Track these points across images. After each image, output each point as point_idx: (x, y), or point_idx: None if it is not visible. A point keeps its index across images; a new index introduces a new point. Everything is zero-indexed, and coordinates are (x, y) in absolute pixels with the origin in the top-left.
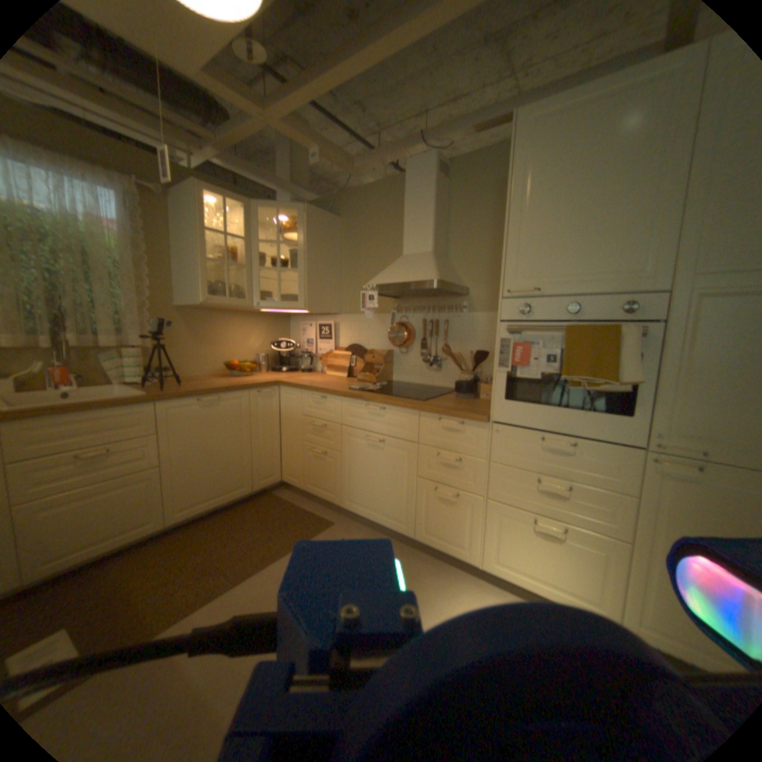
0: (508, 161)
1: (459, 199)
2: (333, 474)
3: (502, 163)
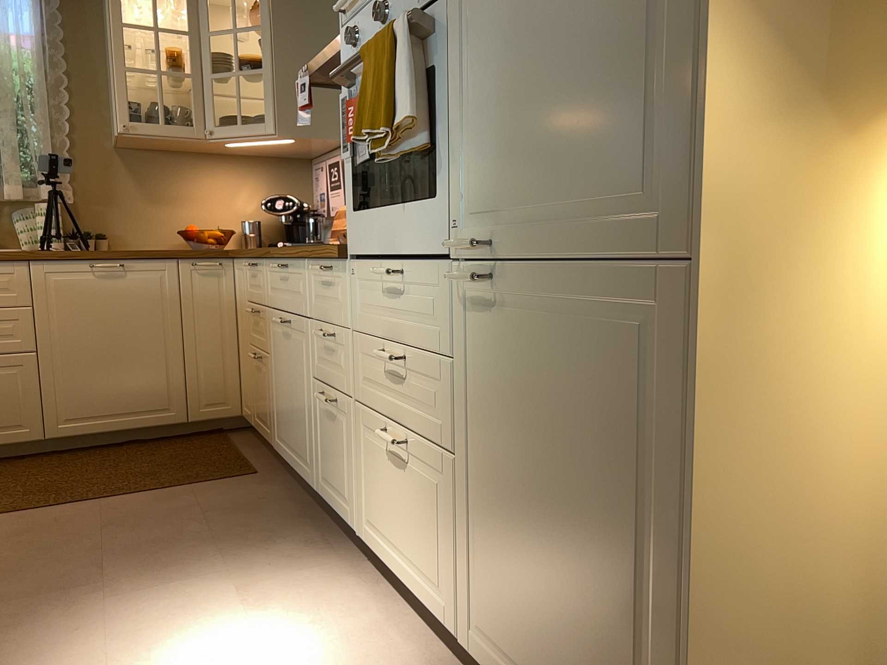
0: None
1: None
2: (267, 393)
3: None
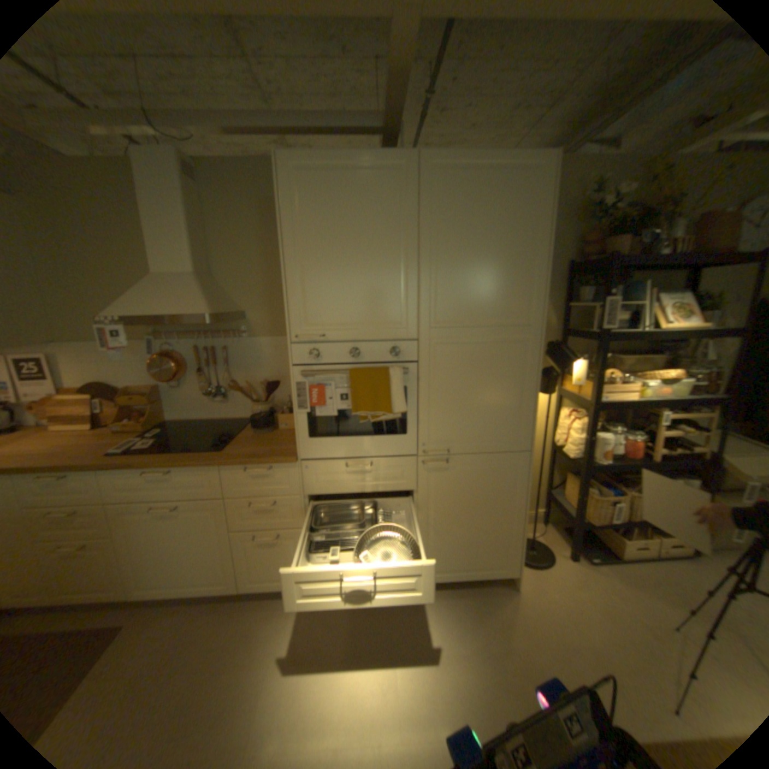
0: (265, 181)
1: (215, 209)
2: (107, 566)
3: (259, 181)
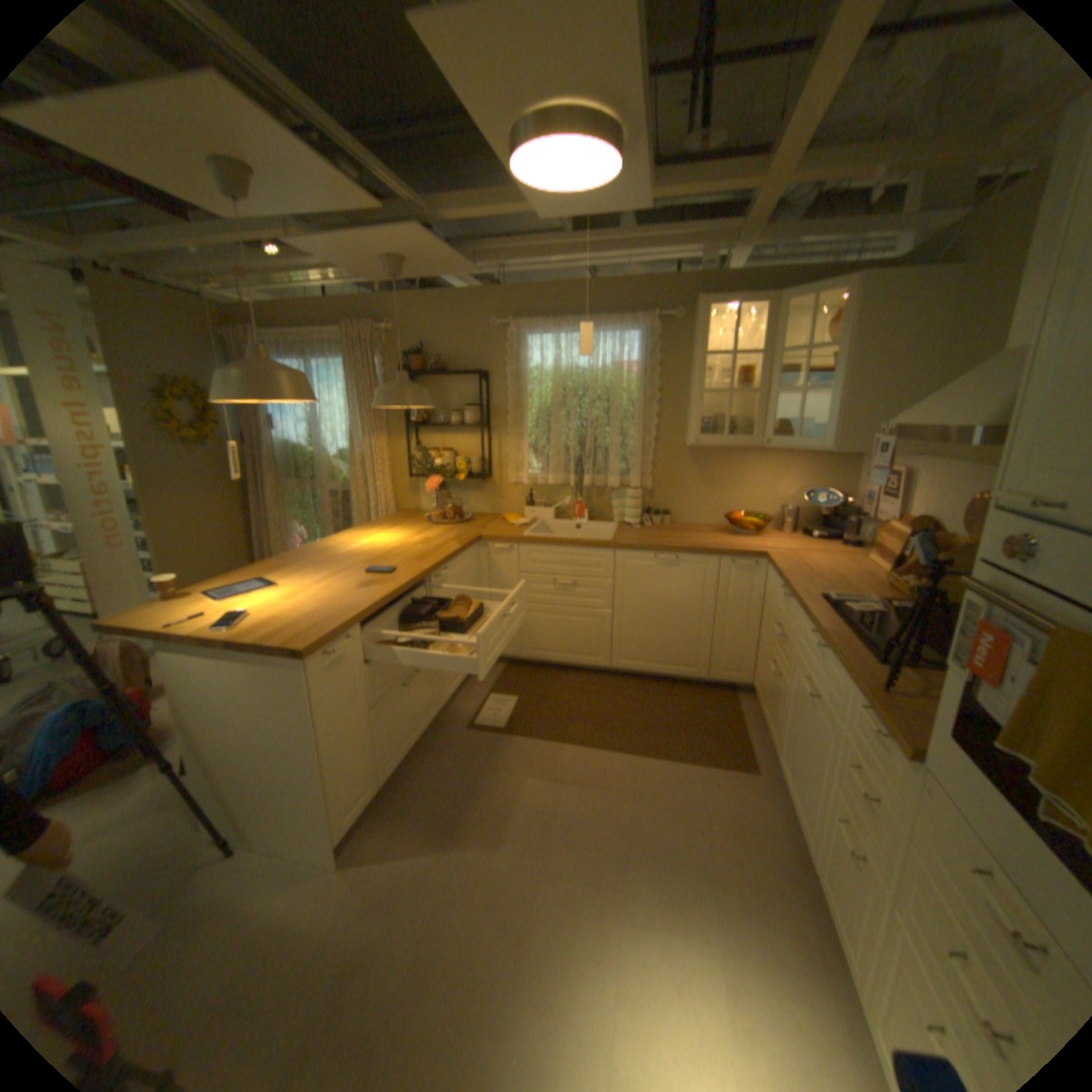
0: None
1: None
2: (782, 712)
3: None
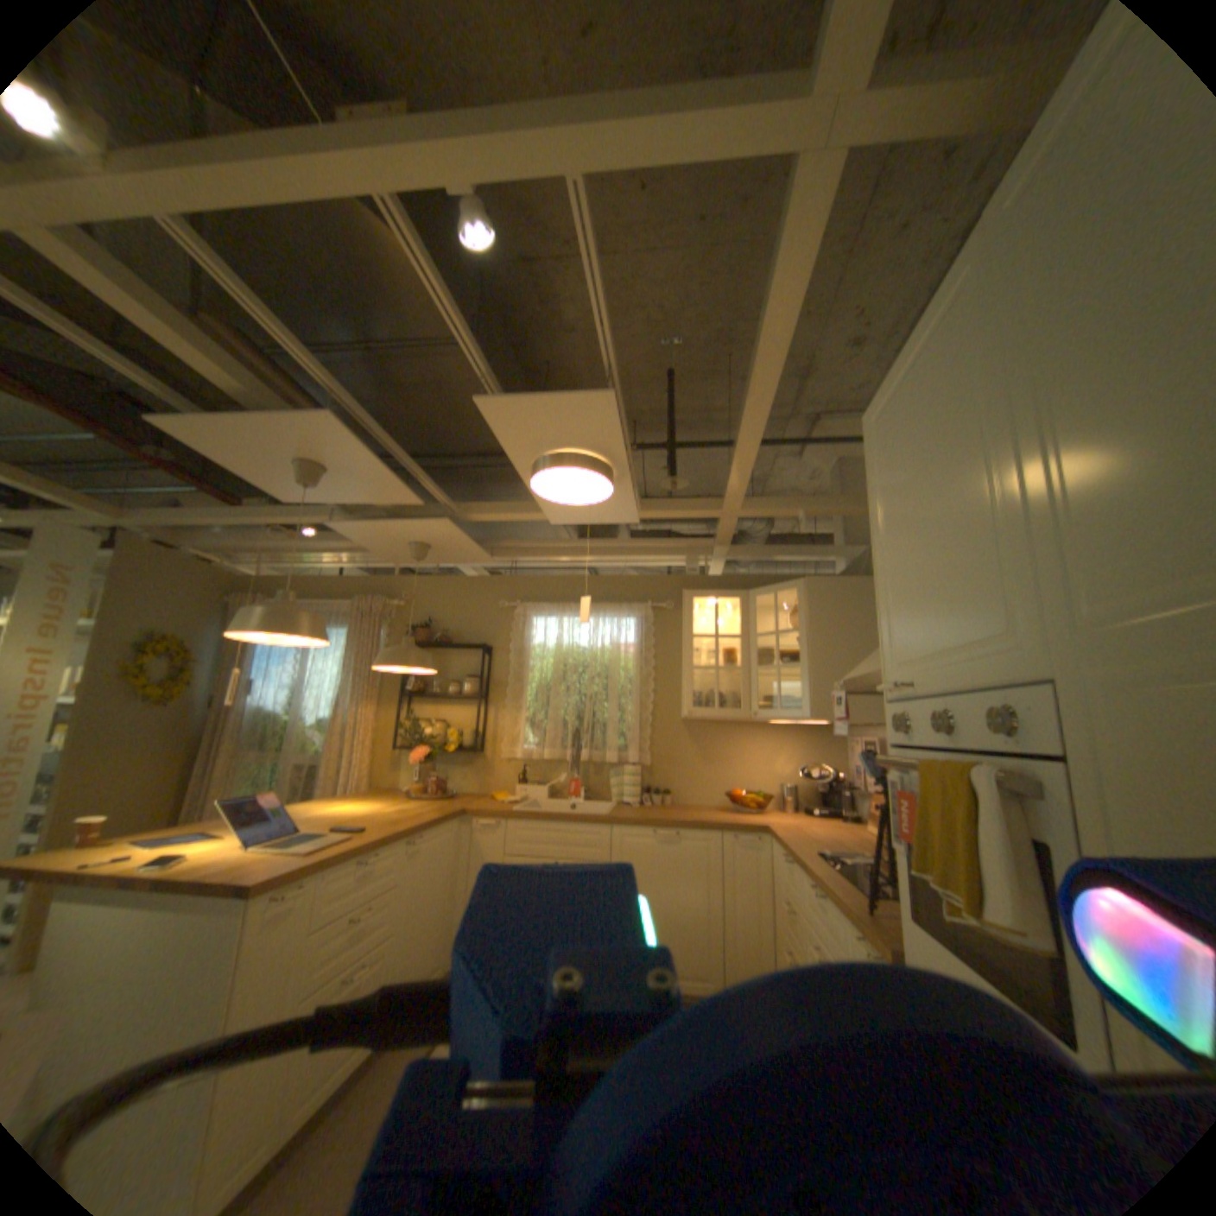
0: None
1: None
2: None
3: None
